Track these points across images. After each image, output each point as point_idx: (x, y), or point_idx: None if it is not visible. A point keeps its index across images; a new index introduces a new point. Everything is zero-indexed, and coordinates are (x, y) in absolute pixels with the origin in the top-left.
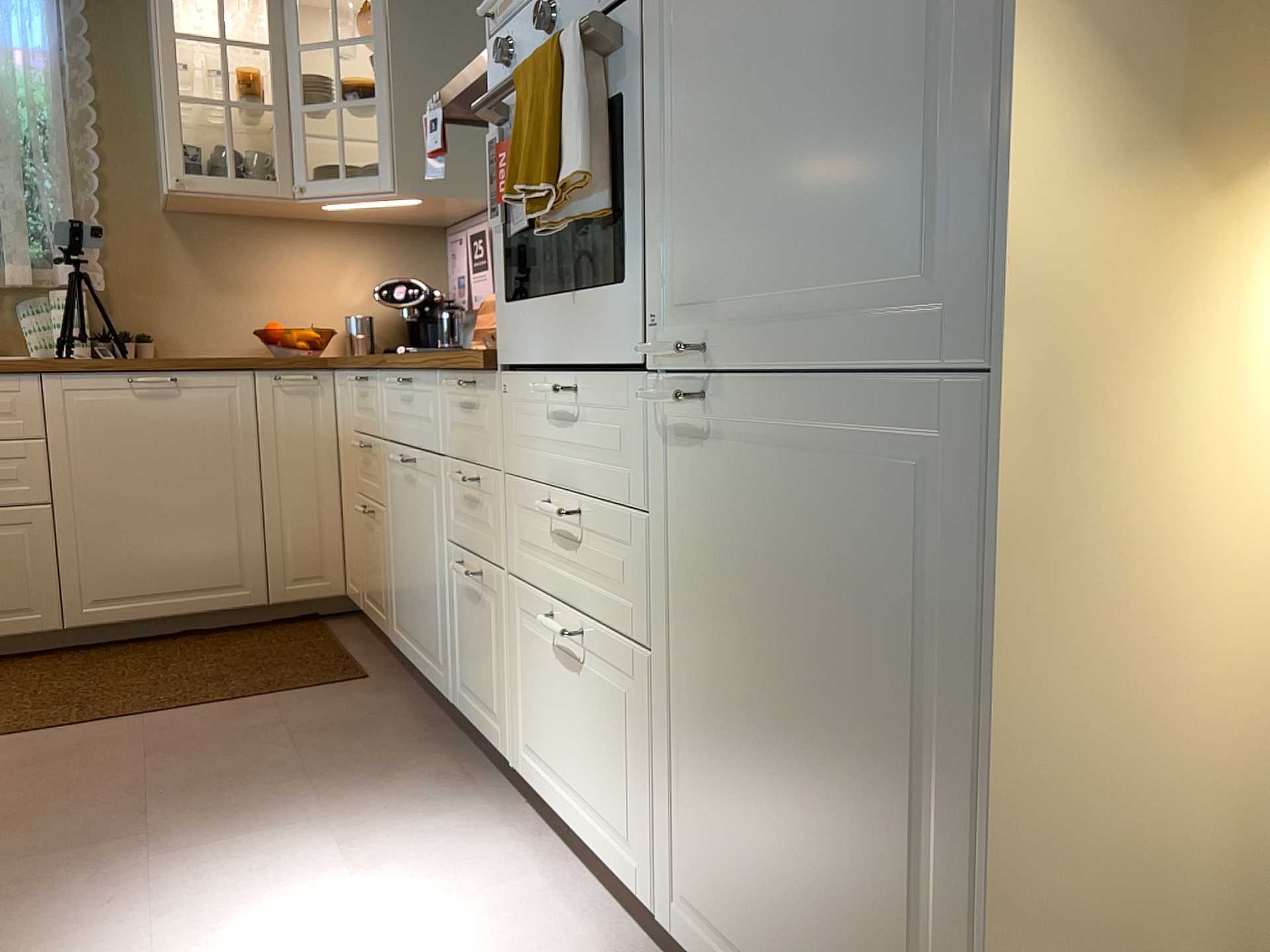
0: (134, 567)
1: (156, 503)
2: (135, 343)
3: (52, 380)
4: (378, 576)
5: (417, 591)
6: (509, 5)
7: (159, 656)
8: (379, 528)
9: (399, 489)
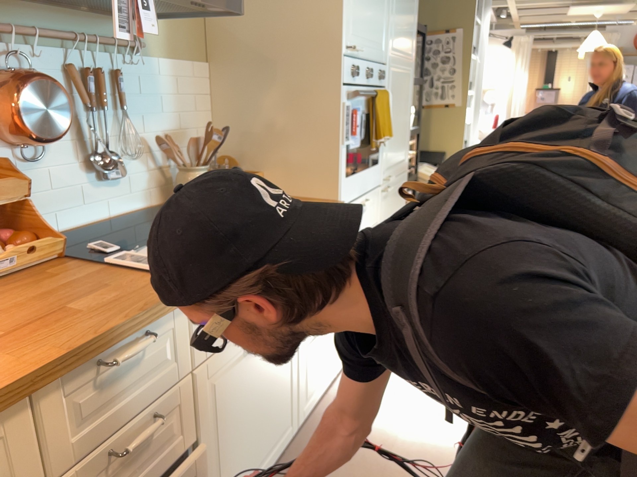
0: None
1: None
2: None
3: None
4: None
5: (262, 420)
6: (353, 53)
7: None
8: None
9: (236, 375)
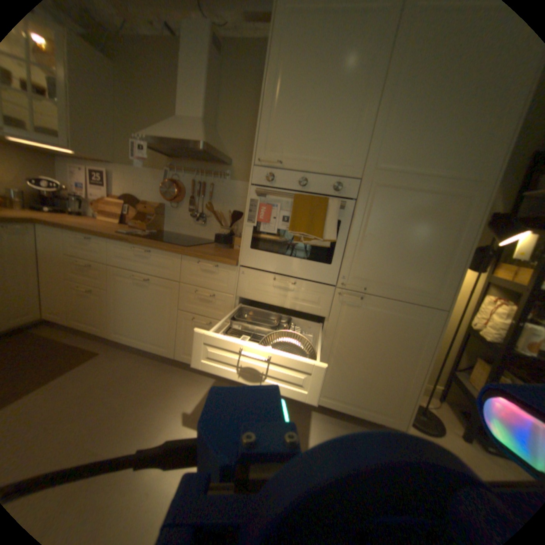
0: None
1: None
2: None
3: None
4: (92, 314)
5: (142, 322)
6: (270, 162)
7: None
8: (95, 297)
9: (126, 286)
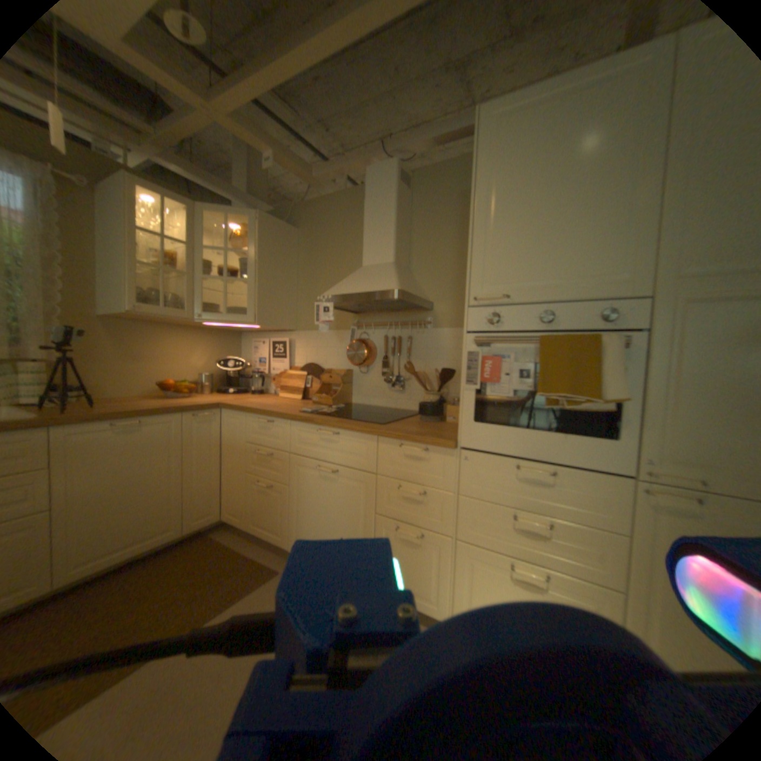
0: (105, 538)
1: (122, 496)
2: (73, 392)
3: (56, 431)
4: (273, 518)
5: (331, 532)
6: (492, 298)
7: (128, 589)
8: (278, 495)
9: (312, 481)
